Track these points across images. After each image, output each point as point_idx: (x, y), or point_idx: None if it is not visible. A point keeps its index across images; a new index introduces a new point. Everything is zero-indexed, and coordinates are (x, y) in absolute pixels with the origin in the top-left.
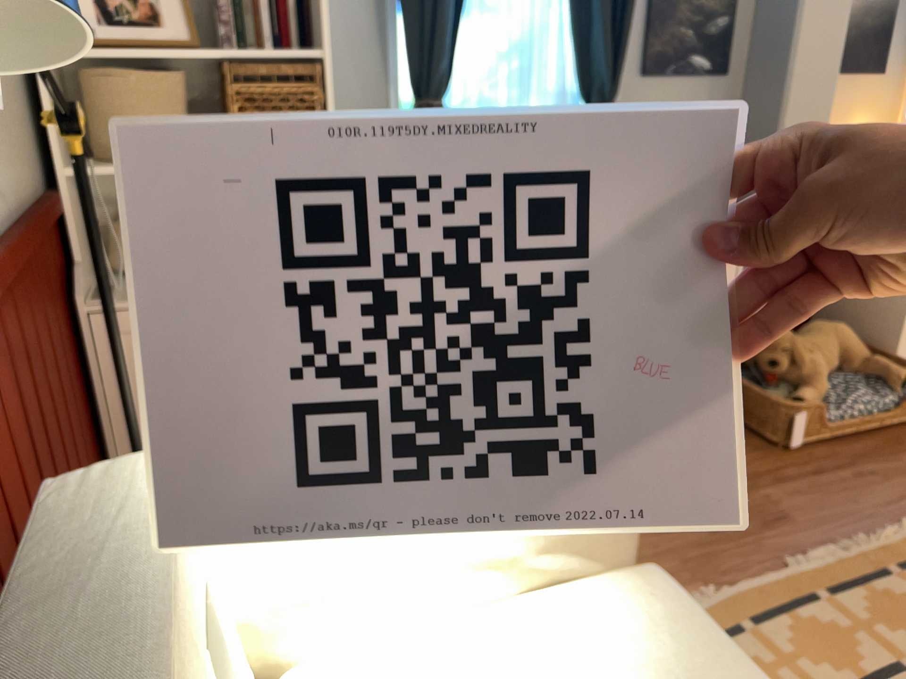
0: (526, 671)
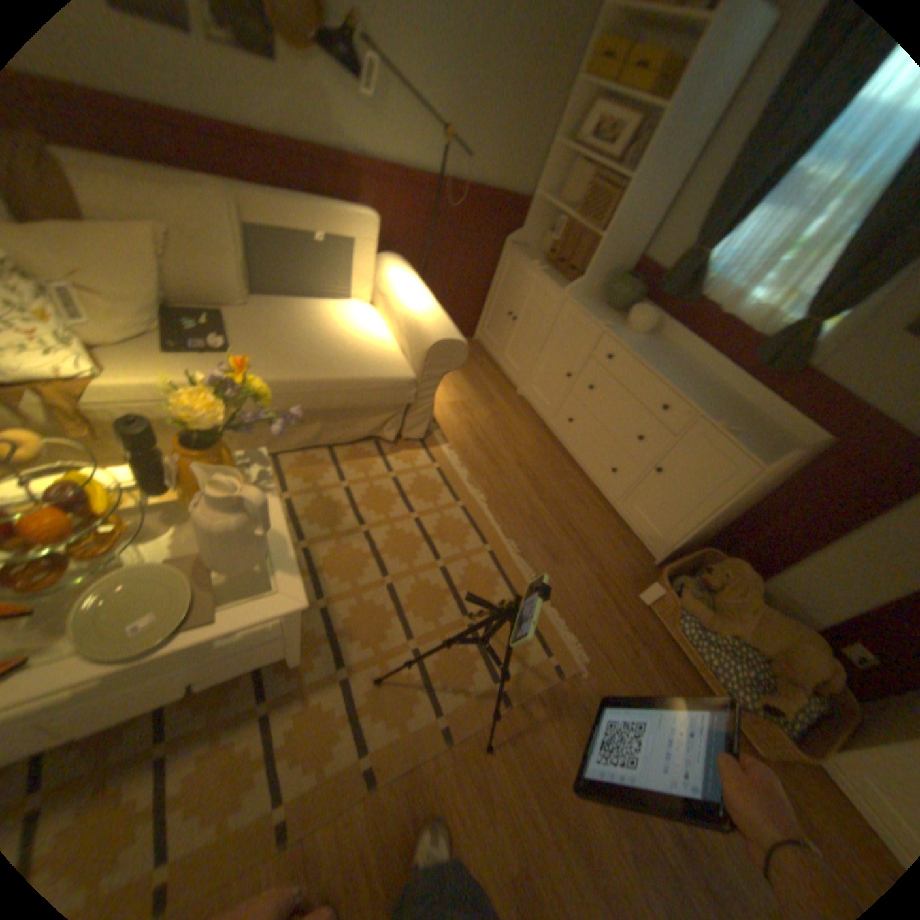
0: (363, 338)
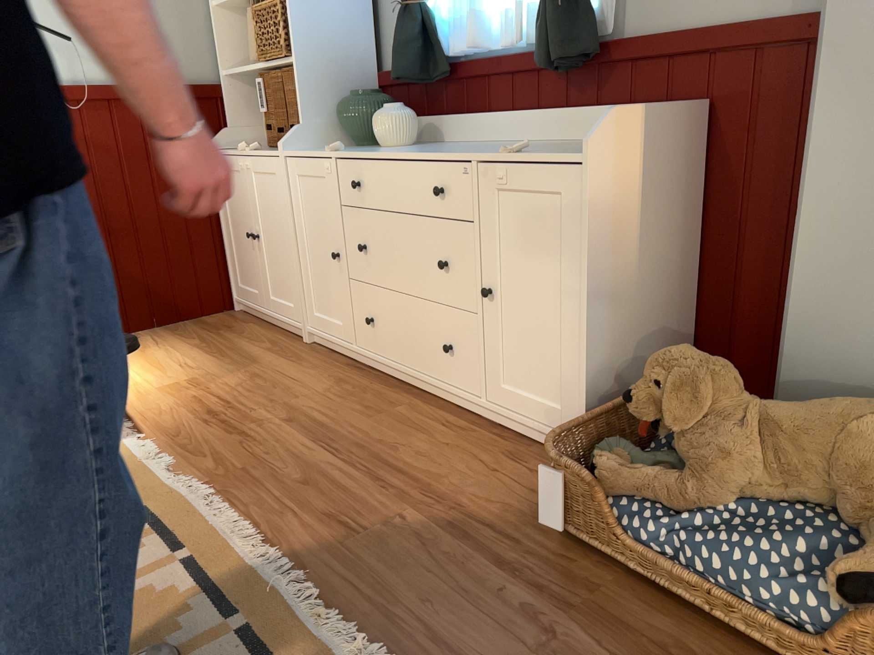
0: None
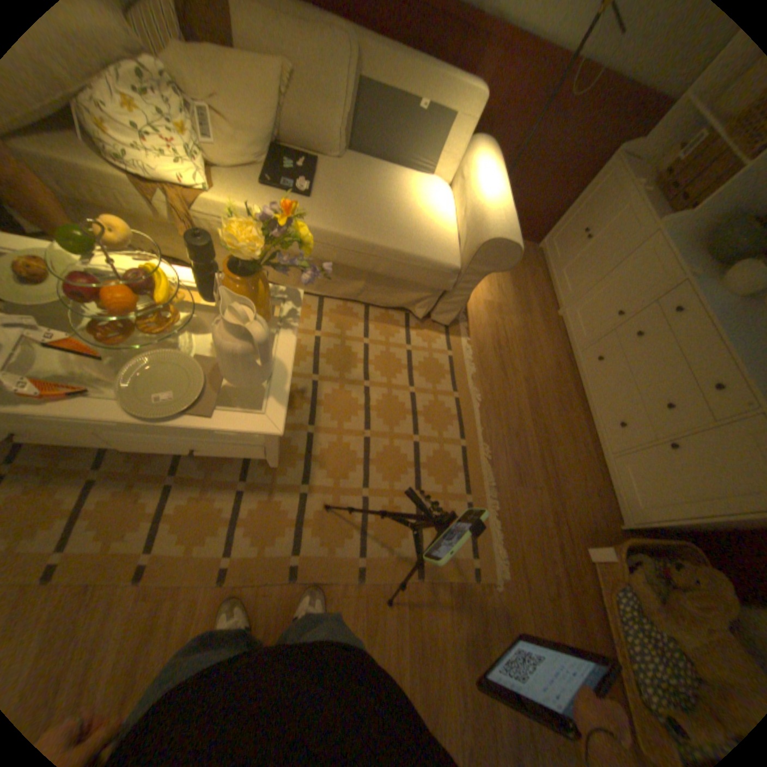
0: (429, 216)
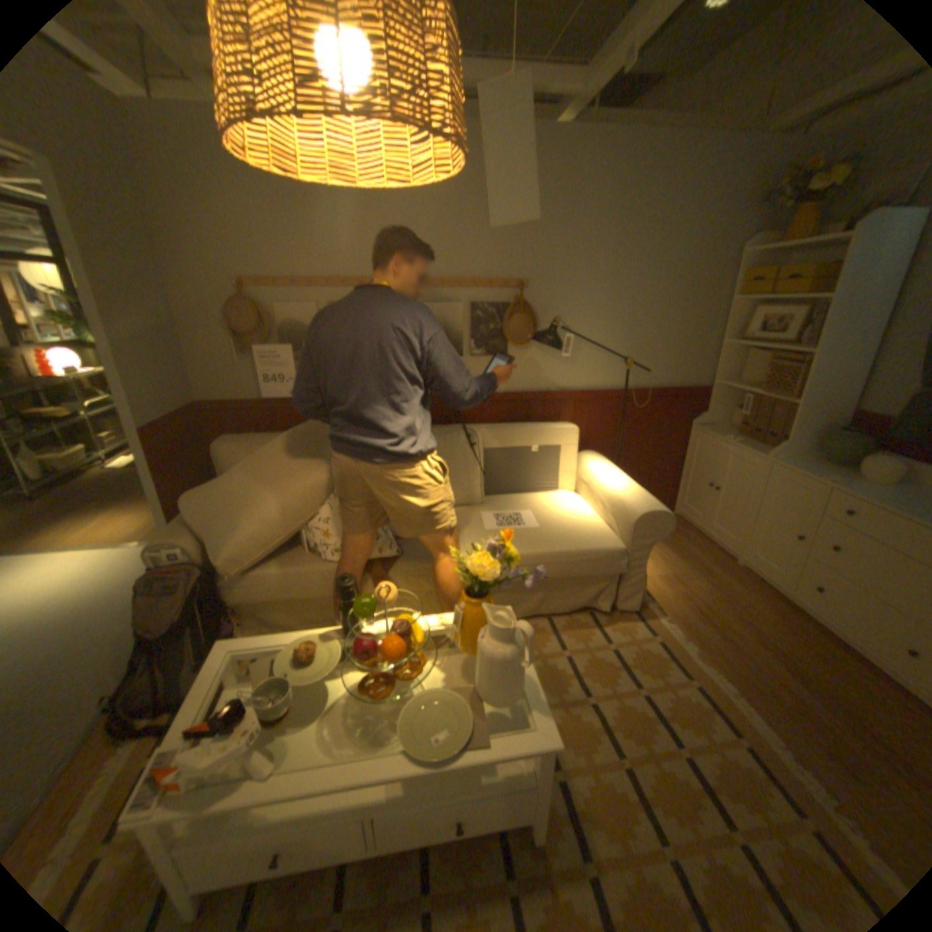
0: (573, 517)
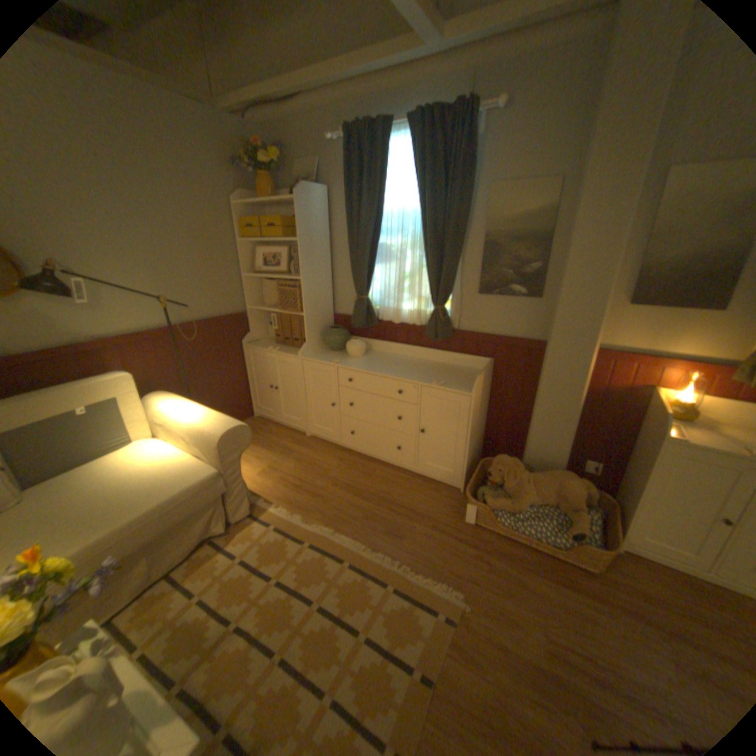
0: (156, 464)
